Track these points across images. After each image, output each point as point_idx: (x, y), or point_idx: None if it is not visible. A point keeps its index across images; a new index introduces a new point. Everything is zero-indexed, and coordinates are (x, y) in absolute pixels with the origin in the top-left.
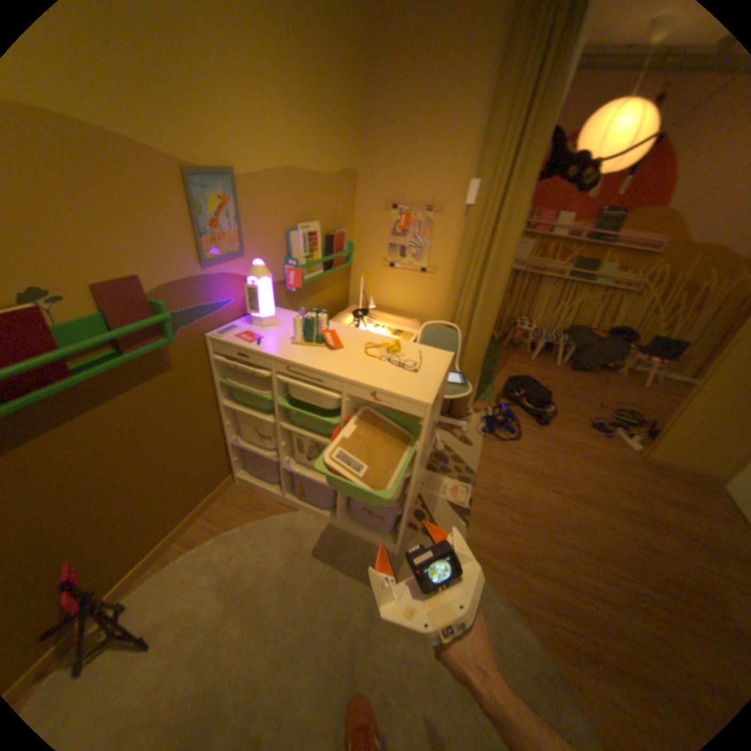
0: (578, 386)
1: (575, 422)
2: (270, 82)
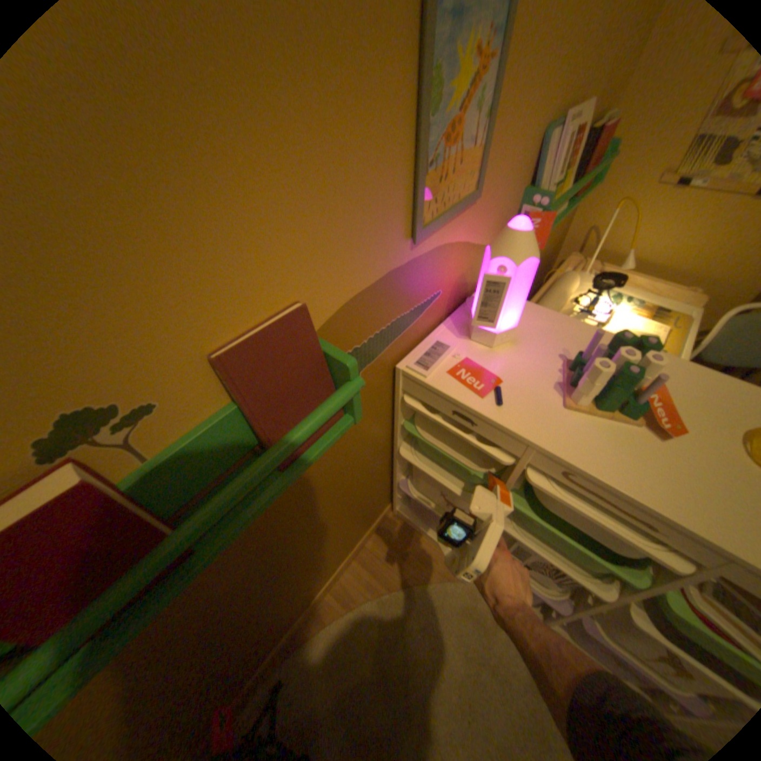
0: None
1: None
2: None
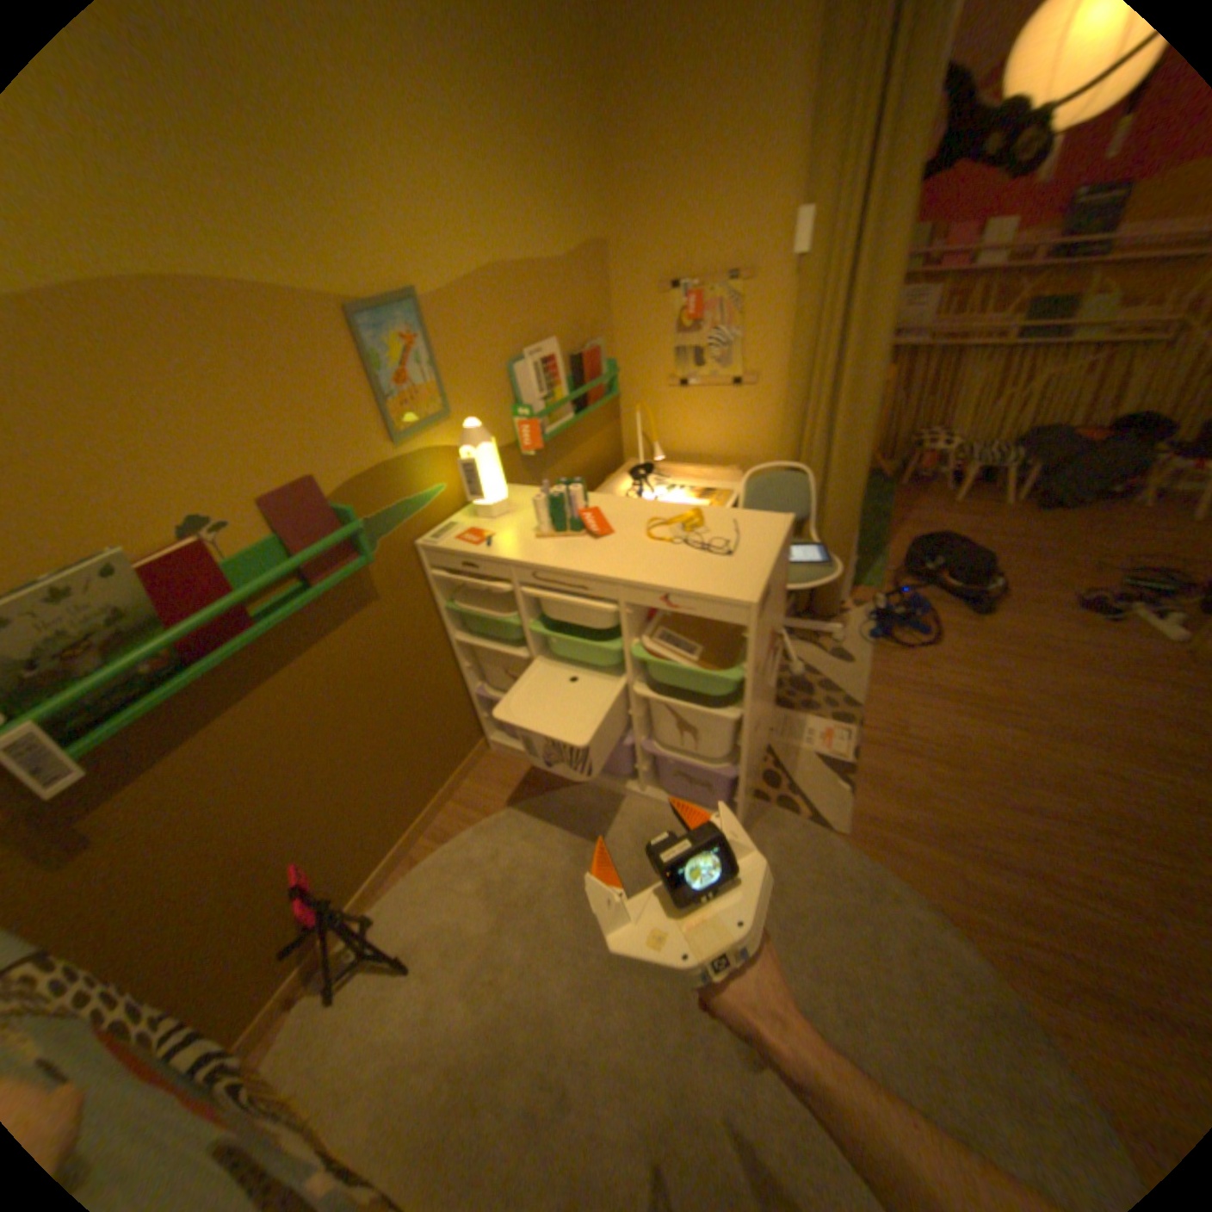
0: (1049, 535)
1: (1046, 602)
2: (446, 137)
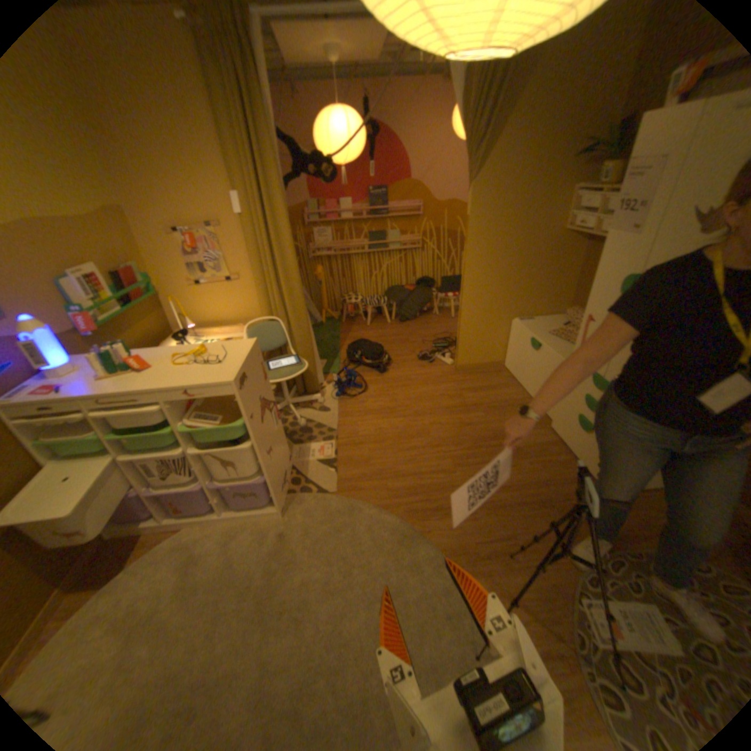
0: (404, 333)
1: (405, 361)
2: None
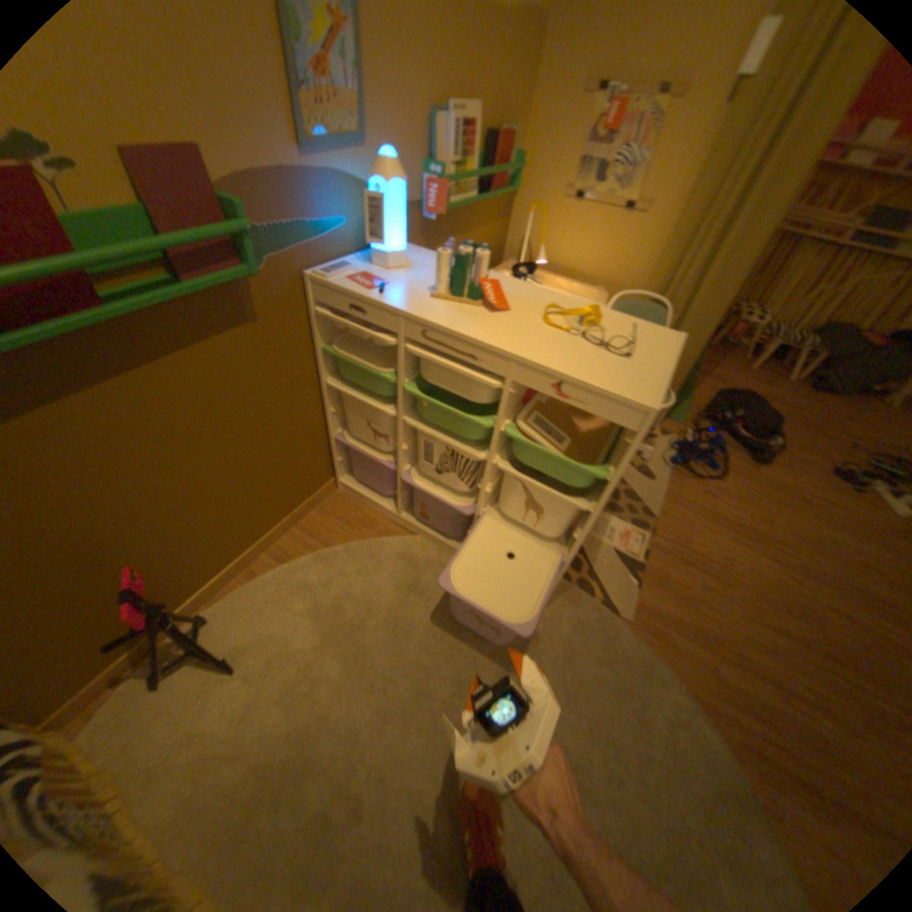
0: (819, 413)
1: (809, 465)
2: None
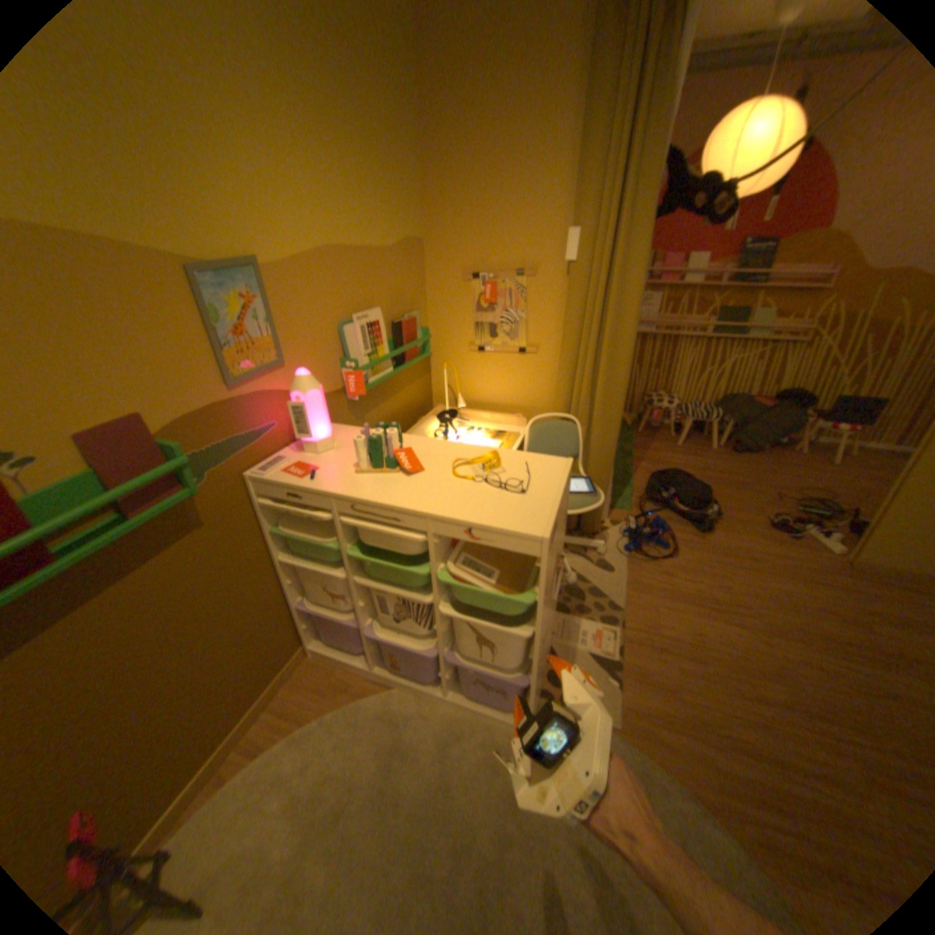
0: (744, 472)
1: (747, 523)
2: (292, 144)
